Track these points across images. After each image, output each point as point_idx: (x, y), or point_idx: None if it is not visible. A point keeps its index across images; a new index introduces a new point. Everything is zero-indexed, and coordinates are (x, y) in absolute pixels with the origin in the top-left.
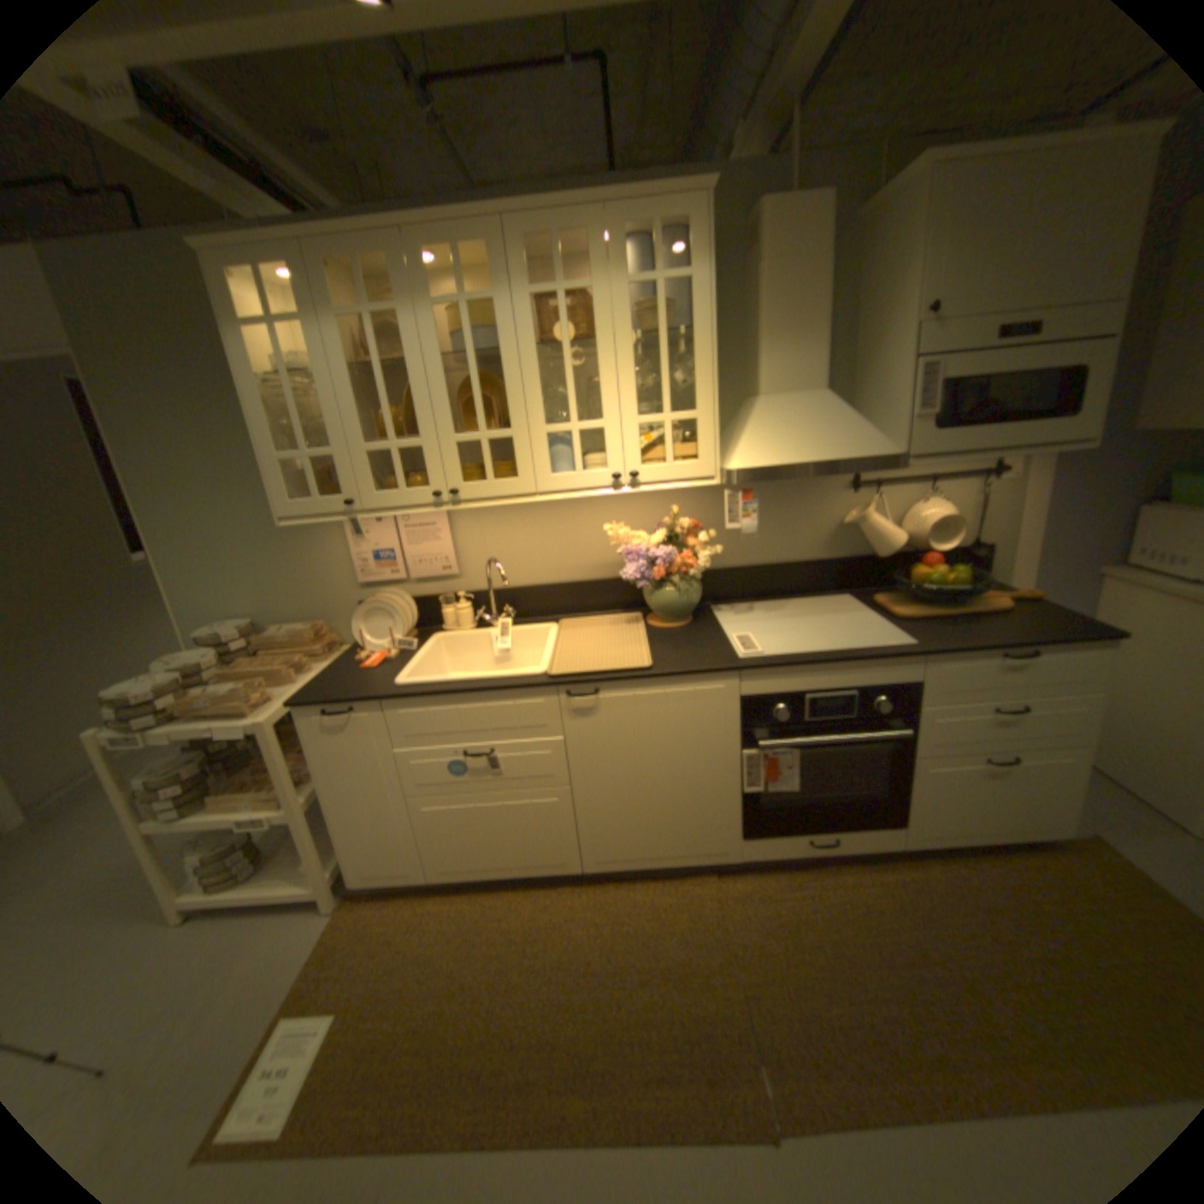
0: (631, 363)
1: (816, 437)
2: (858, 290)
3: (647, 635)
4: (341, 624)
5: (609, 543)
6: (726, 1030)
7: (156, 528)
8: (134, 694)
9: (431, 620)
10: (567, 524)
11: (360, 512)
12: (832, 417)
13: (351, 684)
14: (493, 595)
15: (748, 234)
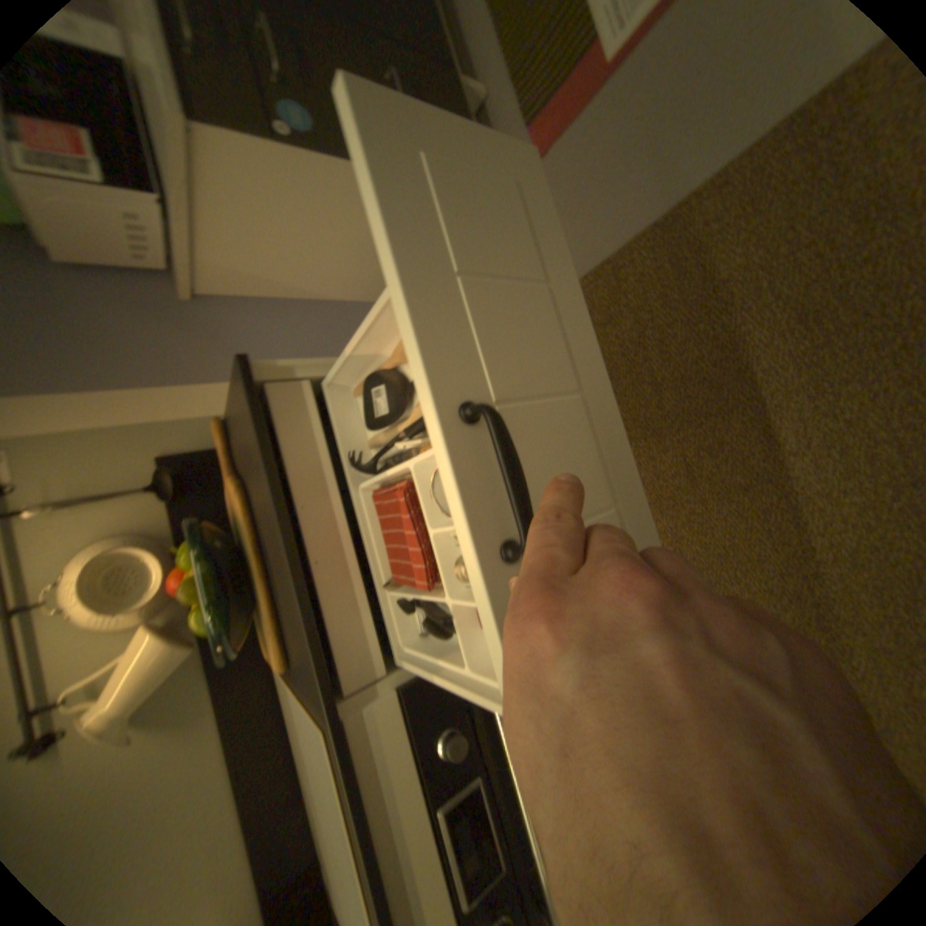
0: None
1: None
2: None
3: None
4: None
5: None
6: None
7: None
8: None
9: None
10: None
11: None
12: None
13: None
14: None
15: None
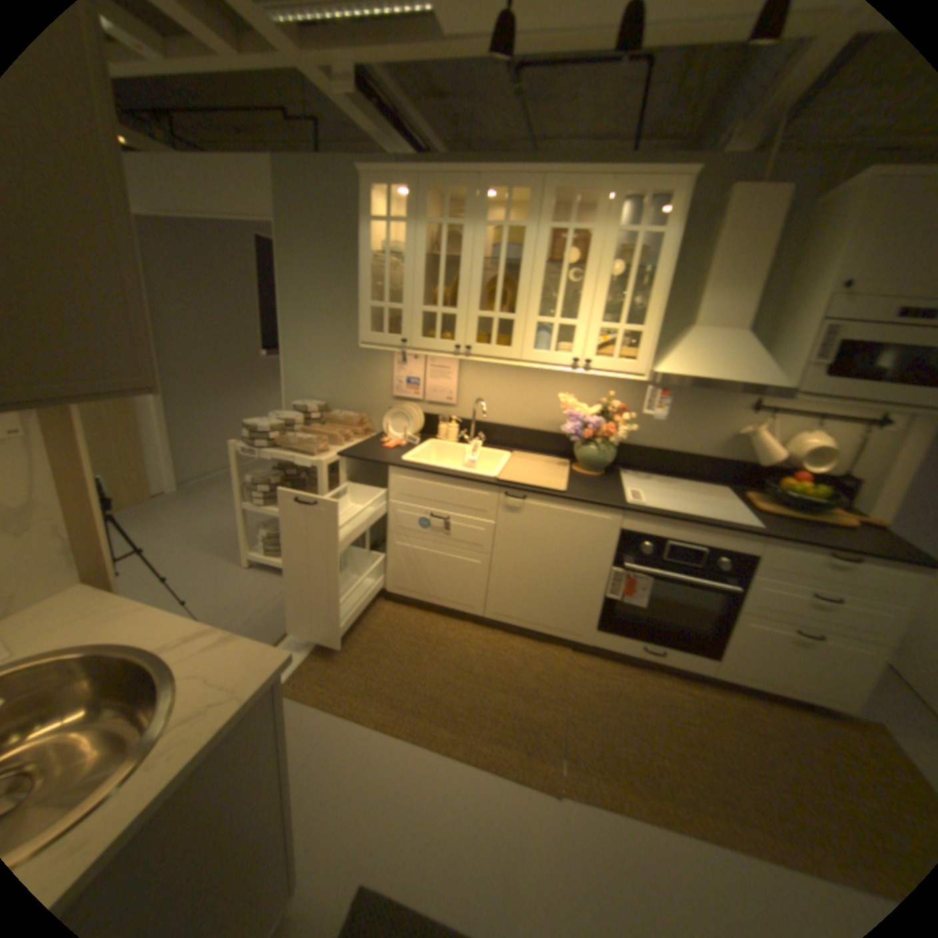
0: (607, 285)
1: (728, 362)
2: (797, 261)
3: (568, 474)
4: (374, 419)
5: (559, 407)
6: (547, 731)
7: (287, 334)
8: (258, 425)
9: (429, 429)
10: (534, 388)
11: (407, 348)
12: (745, 351)
13: (375, 453)
14: (473, 423)
15: (719, 207)
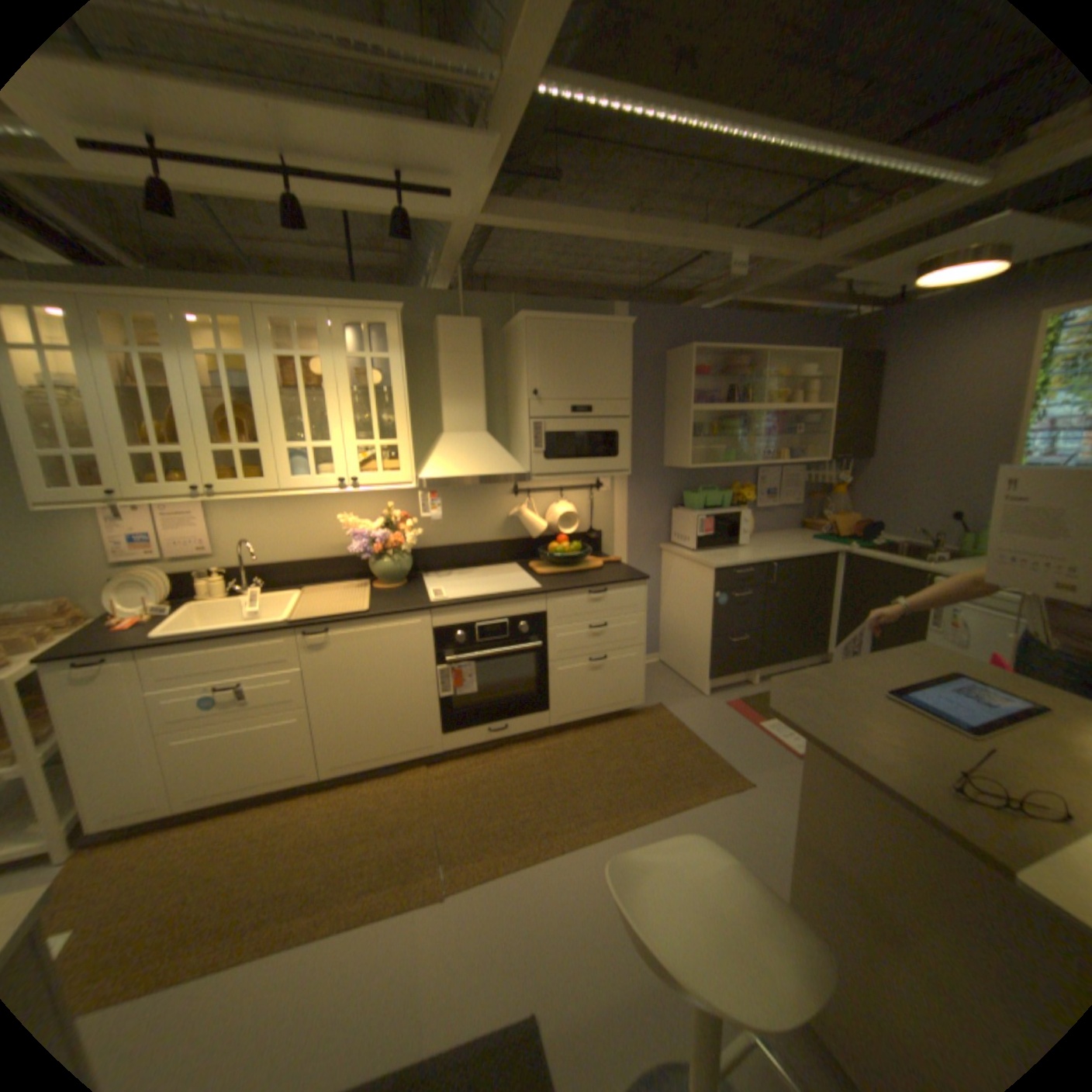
0: (354, 405)
1: (476, 461)
2: (505, 375)
3: (370, 594)
4: (86, 600)
5: (343, 528)
6: (417, 852)
7: None
8: None
9: (183, 591)
10: (309, 515)
11: (119, 500)
12: (487, 450)
13: (102, 642)
14: (243, 569)
15: (433, 333)
